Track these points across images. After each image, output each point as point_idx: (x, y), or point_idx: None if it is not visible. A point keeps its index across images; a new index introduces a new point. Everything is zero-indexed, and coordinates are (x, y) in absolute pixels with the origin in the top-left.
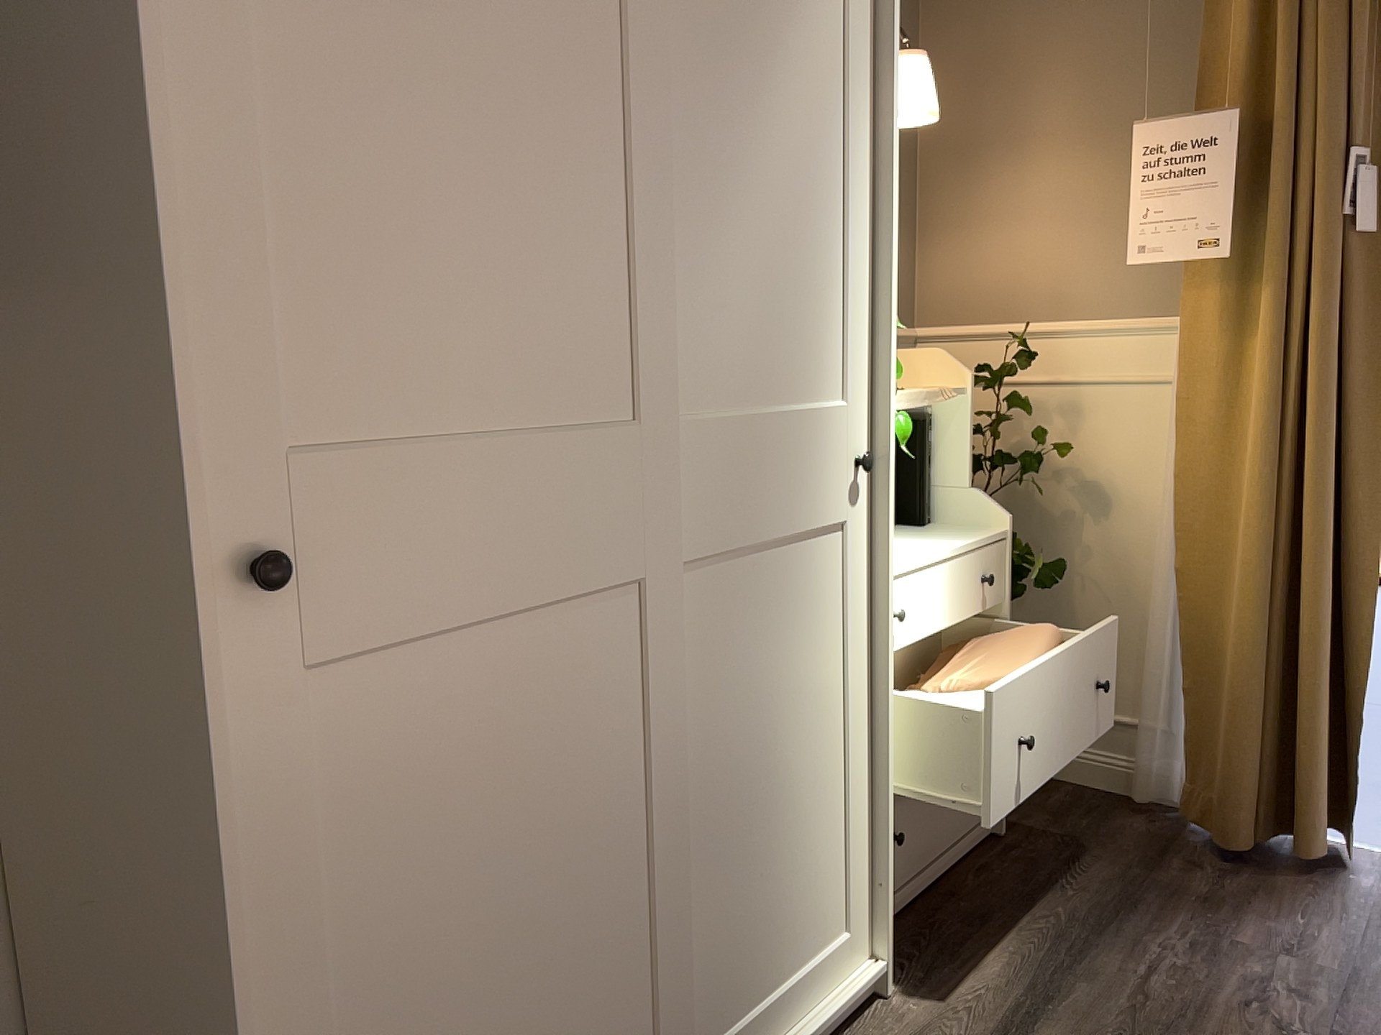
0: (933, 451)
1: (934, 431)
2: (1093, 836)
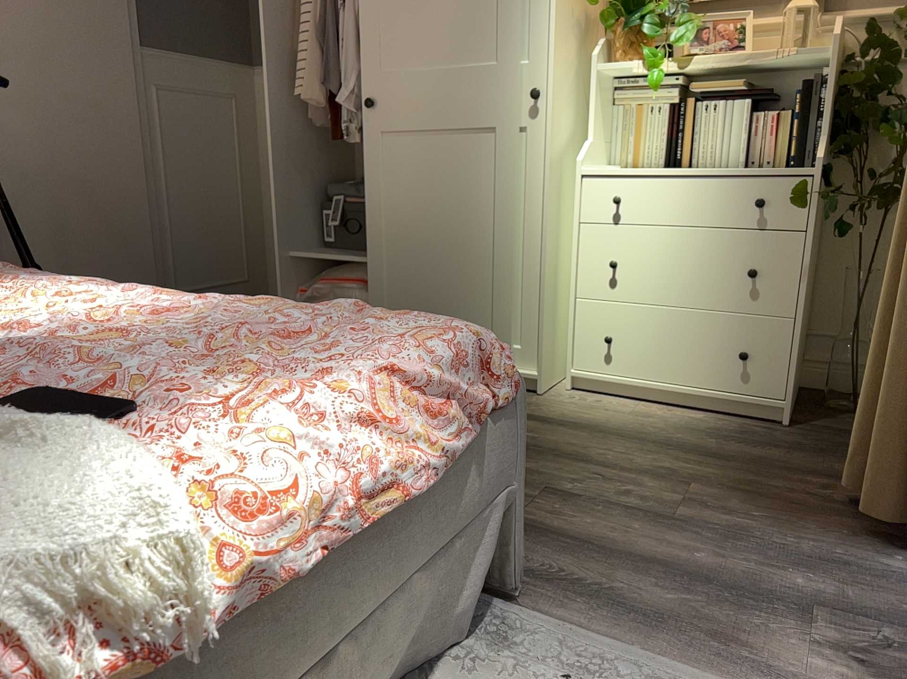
0: (822, 106)
1: (824, 88)
2: (836, 457)
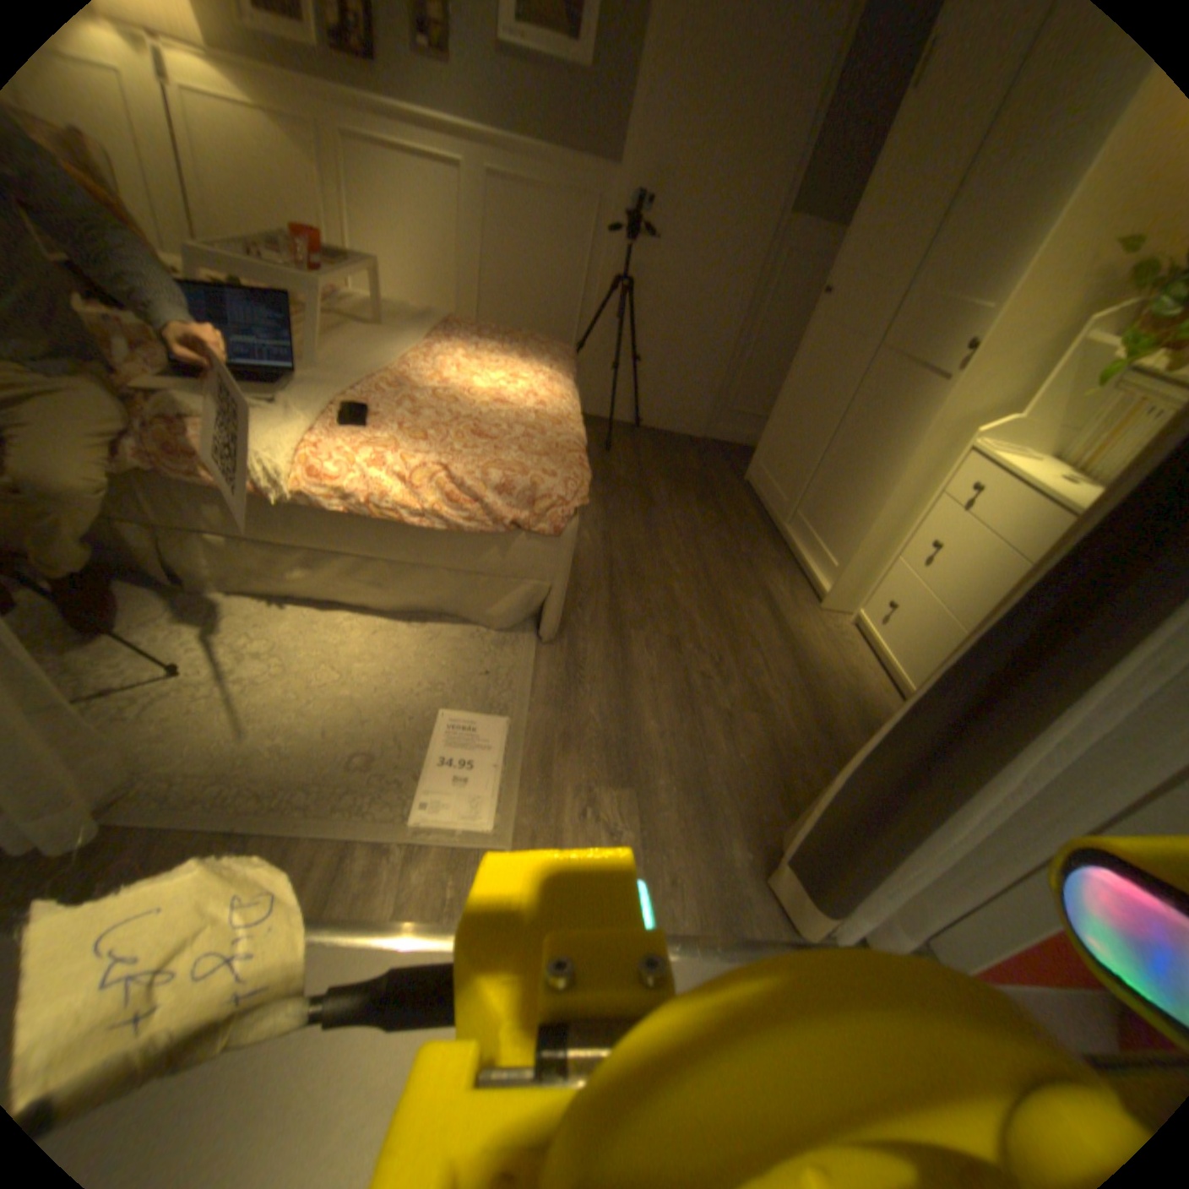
0: None
1: None
2: None
